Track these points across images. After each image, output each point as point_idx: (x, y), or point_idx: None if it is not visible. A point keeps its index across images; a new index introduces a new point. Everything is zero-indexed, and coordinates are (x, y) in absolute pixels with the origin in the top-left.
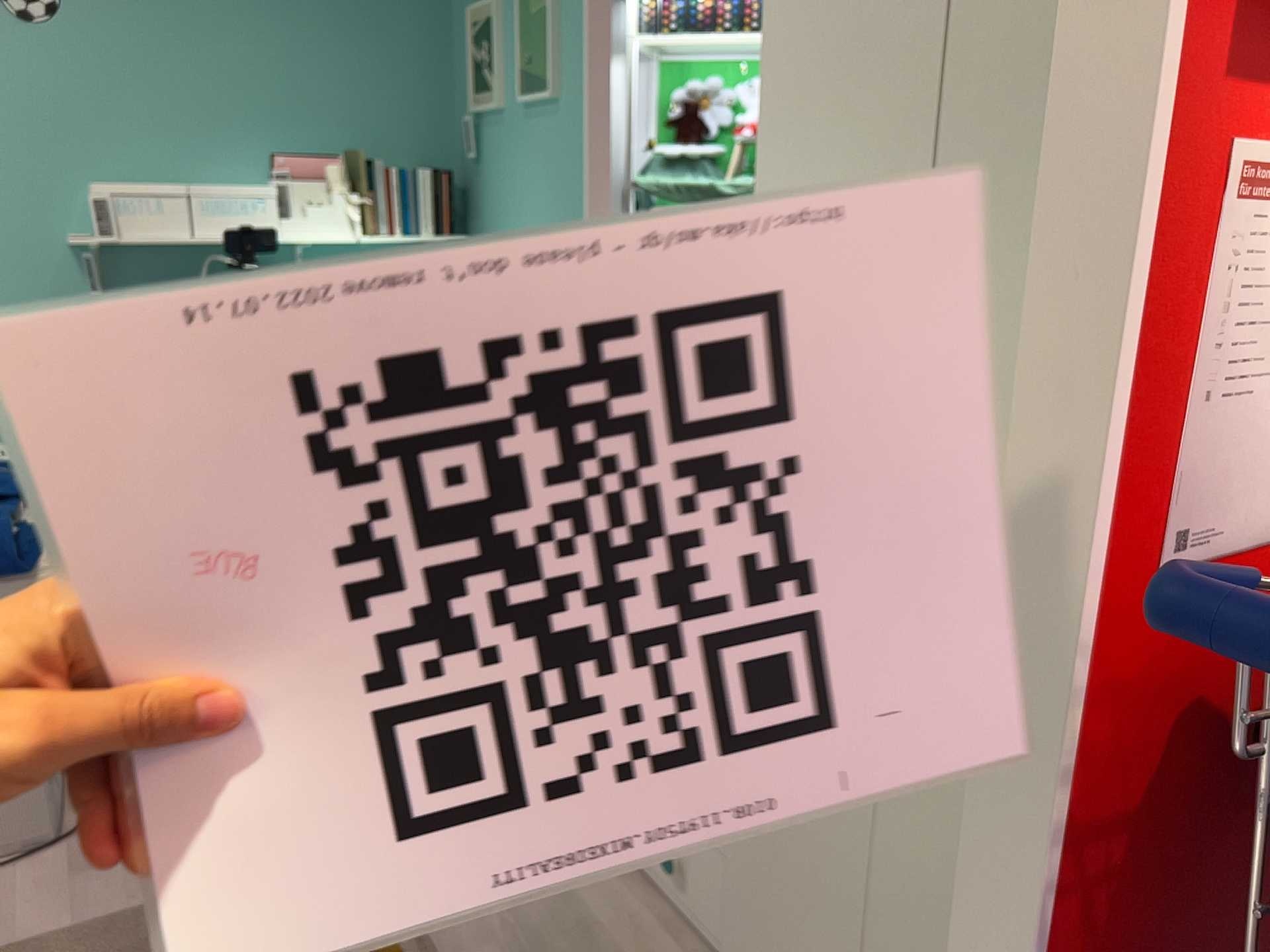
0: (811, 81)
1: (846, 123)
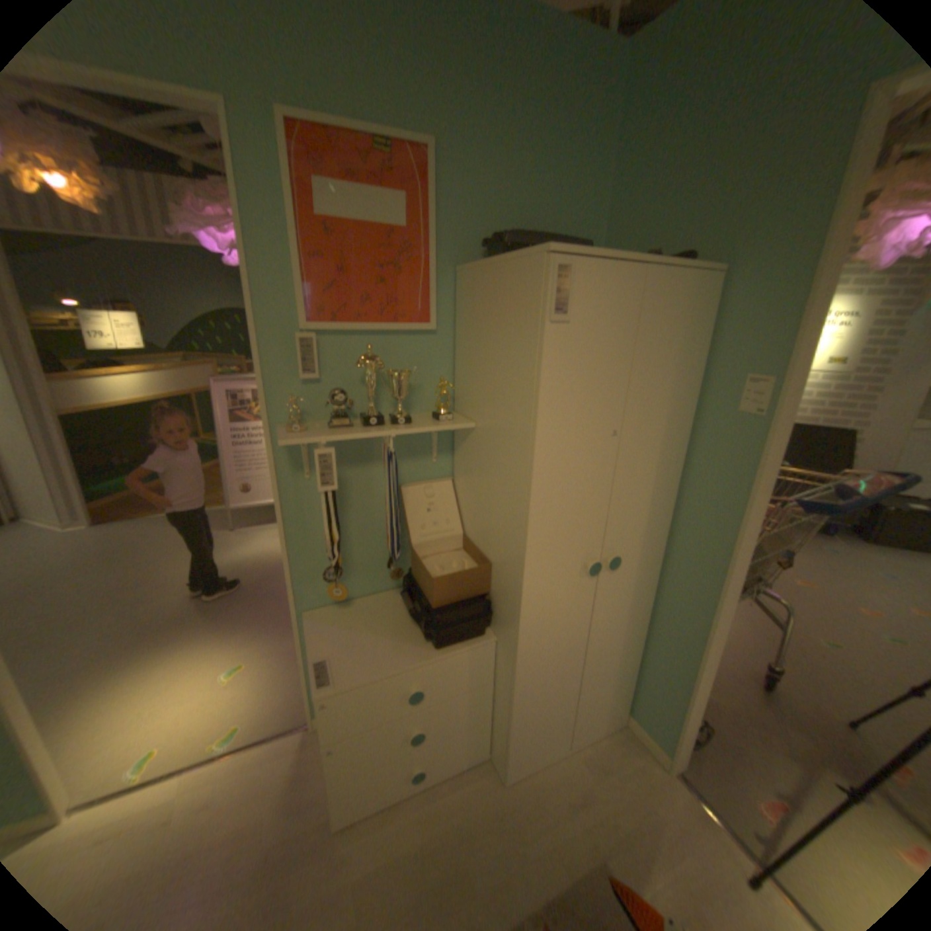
0: (573, 389)
1: (589, 406)
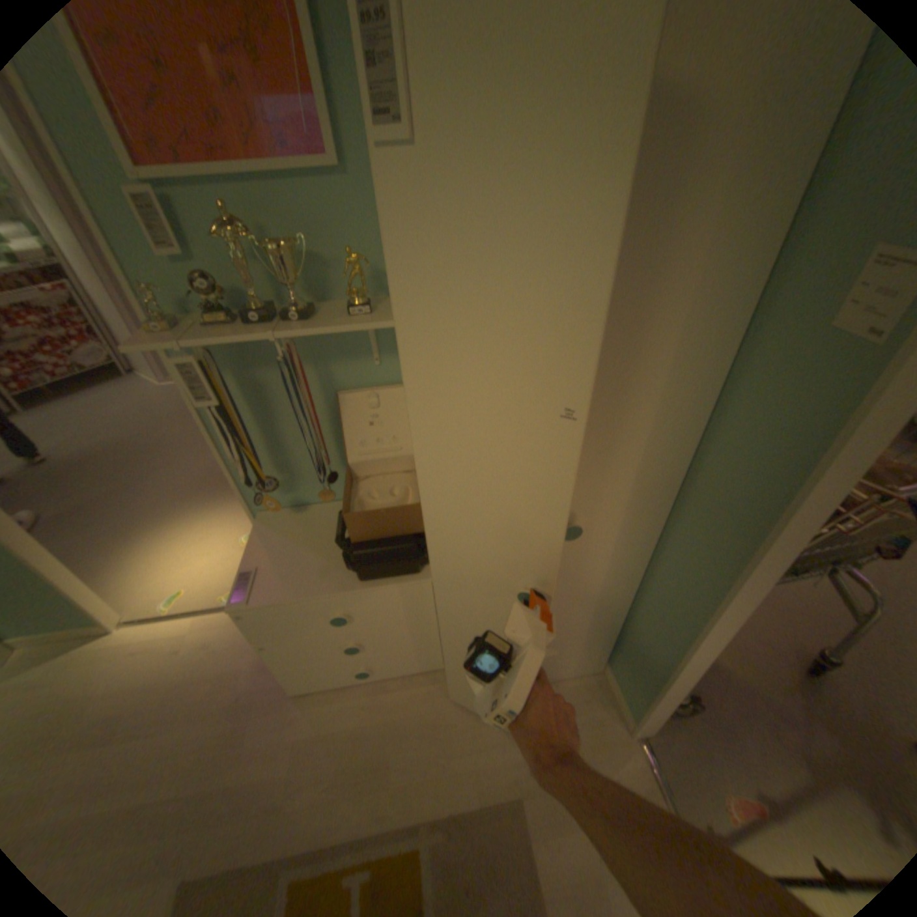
0: (462, 283)
1: (505, 315)
